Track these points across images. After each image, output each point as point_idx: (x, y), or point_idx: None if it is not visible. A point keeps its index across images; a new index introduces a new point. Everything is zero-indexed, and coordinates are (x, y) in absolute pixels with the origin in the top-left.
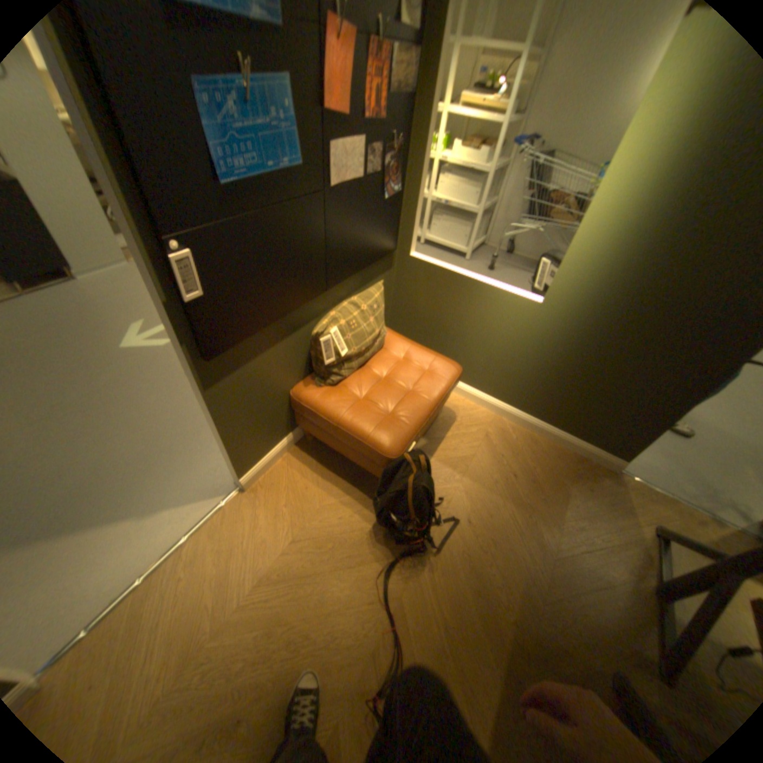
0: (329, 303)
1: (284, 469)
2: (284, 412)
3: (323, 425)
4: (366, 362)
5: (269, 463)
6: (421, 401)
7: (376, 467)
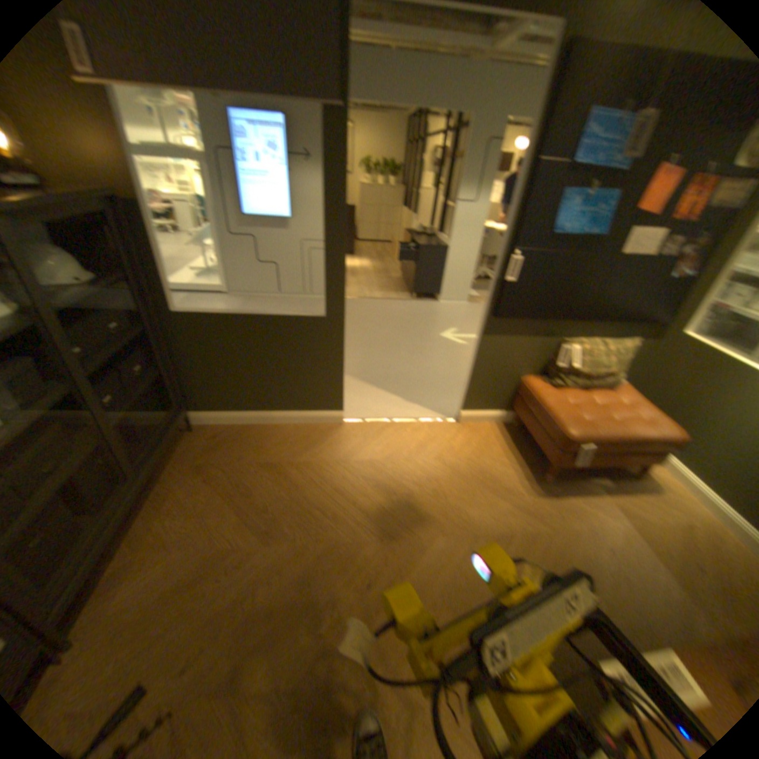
0: (583, 332)
1: (486, 428)
2: (510, 389)
3: (531, 403)
4: (590, 387)
5: (480, 417)
6: (621, 427)
7: (552, 447)
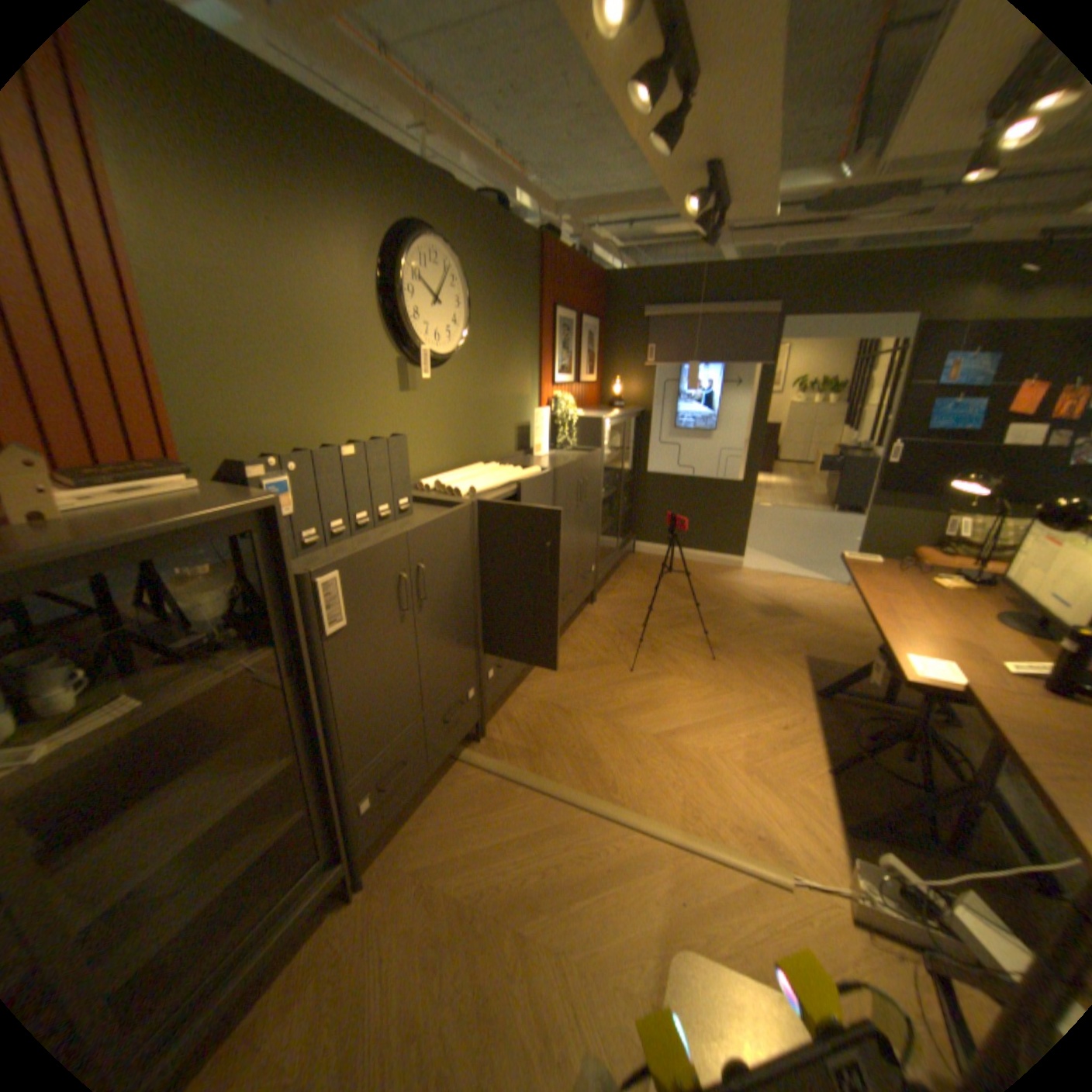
0: (980, 513)
1: None
2: None
3: None
4: None
5: None
6: None
7: None
